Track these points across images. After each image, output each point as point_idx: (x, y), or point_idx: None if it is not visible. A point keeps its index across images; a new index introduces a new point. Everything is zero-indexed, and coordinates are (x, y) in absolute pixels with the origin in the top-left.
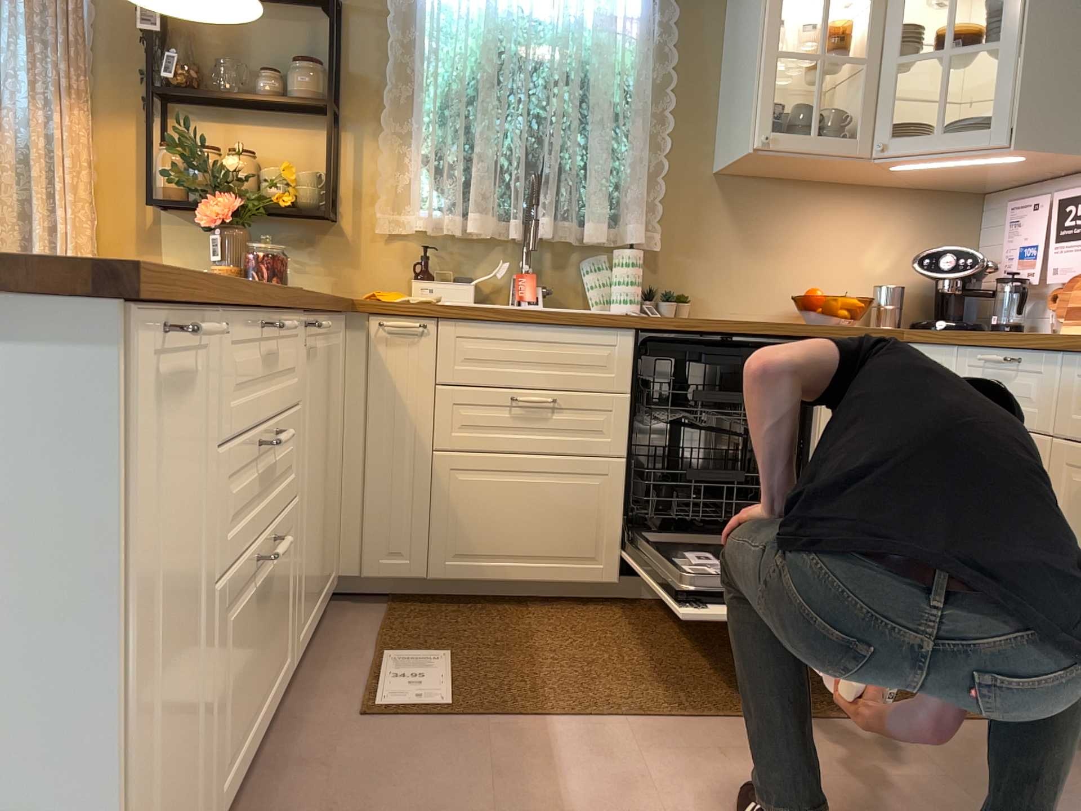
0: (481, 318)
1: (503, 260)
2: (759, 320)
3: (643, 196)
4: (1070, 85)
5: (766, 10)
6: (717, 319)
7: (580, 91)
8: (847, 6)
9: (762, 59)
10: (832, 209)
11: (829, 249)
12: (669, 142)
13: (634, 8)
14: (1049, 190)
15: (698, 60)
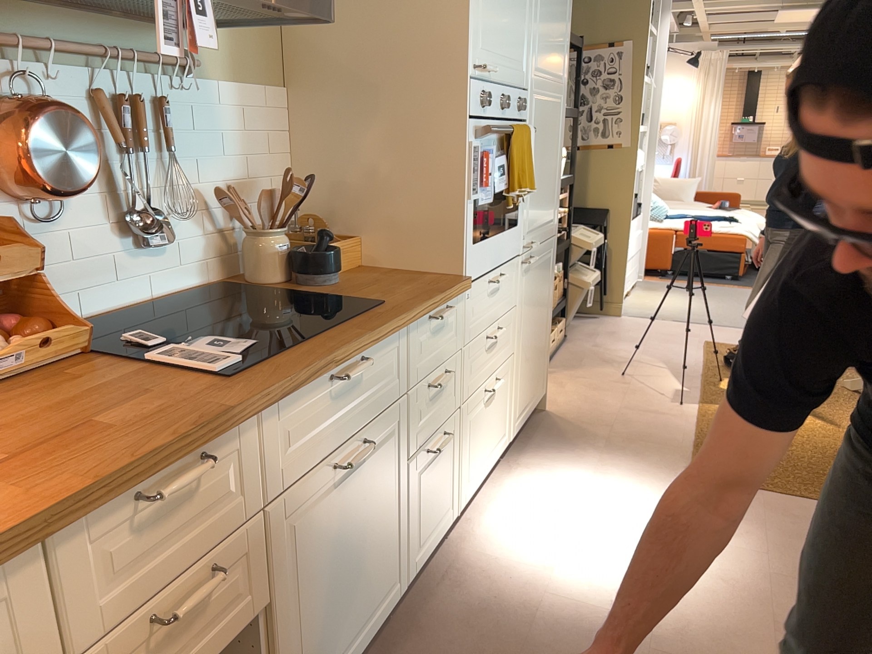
0: None
1: None
2: None
3: None
4: None
5: None
6: None
7: None
8: None
9: None
10: None
11: None
12: None
13: None
14: None
15: None
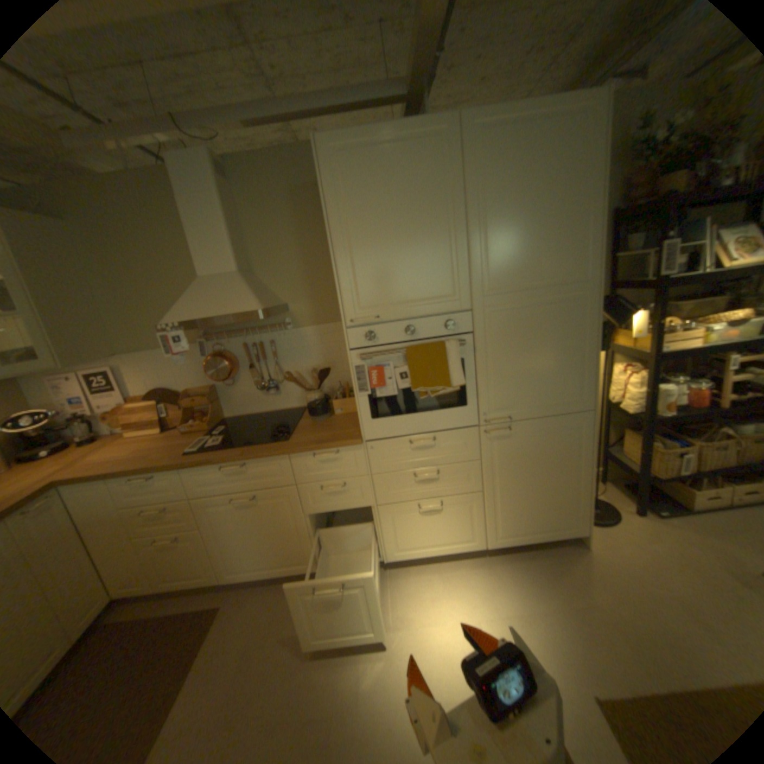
0: None
1: None
2: None
3: None
4: (72, 329)
5: None
6: None
7: None
8: None
9: None
10: None
11: None
12: None
13: None
14: (67, 368)
15: None
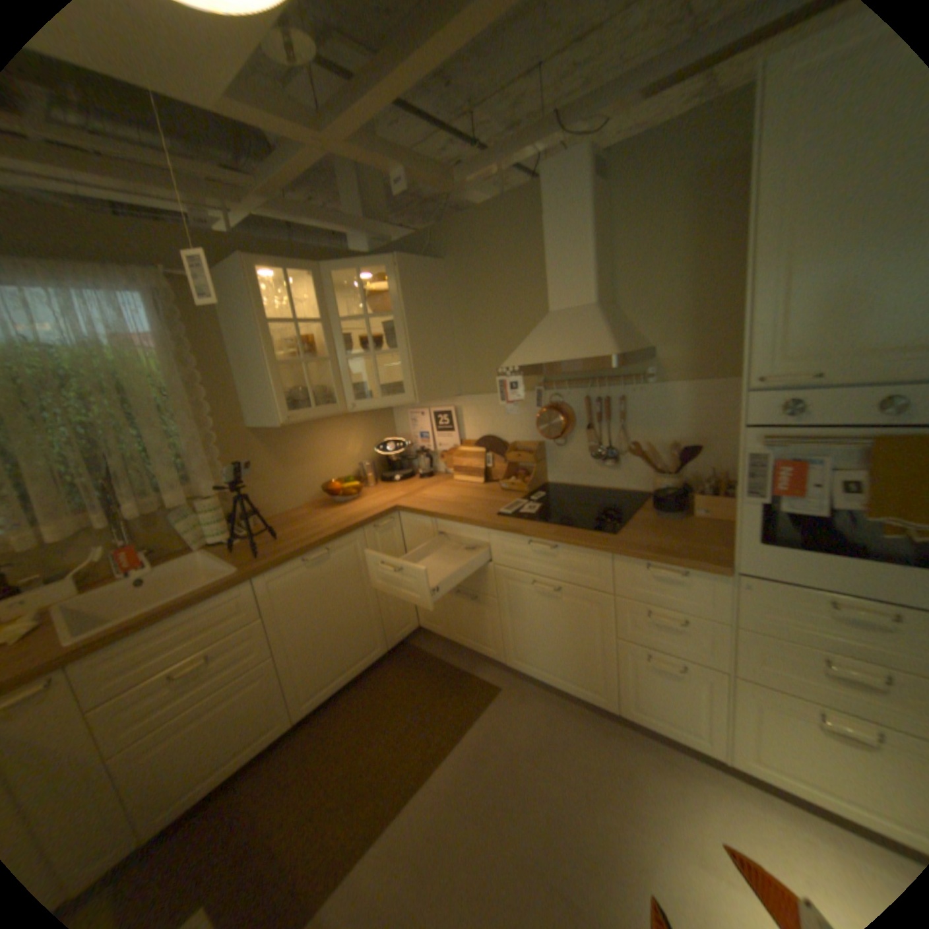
0: (112, 643)
1: (92, 550)
2: (301, 505)
3: (198, 459)
4: (430, 368)
5: (258, 337)
6: (276, 514)
7: (113, 399)
8: (302, 322)
9: (266, 369)
10: (322, 430)
11: (327, 452)
12: (205, 417)
13: (141, 328)
14: (423, 405)
15: (207, 359)
